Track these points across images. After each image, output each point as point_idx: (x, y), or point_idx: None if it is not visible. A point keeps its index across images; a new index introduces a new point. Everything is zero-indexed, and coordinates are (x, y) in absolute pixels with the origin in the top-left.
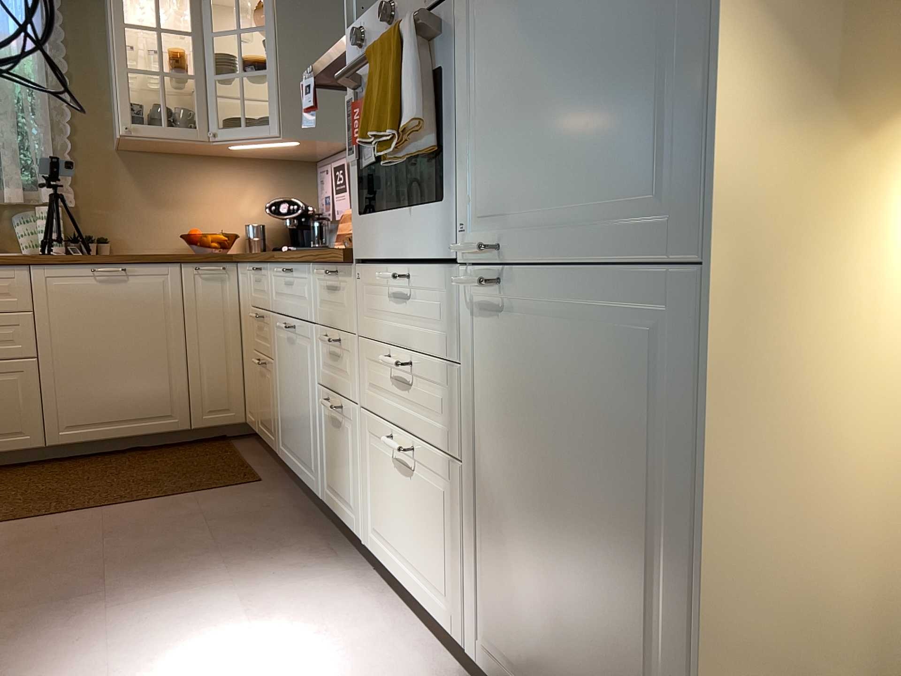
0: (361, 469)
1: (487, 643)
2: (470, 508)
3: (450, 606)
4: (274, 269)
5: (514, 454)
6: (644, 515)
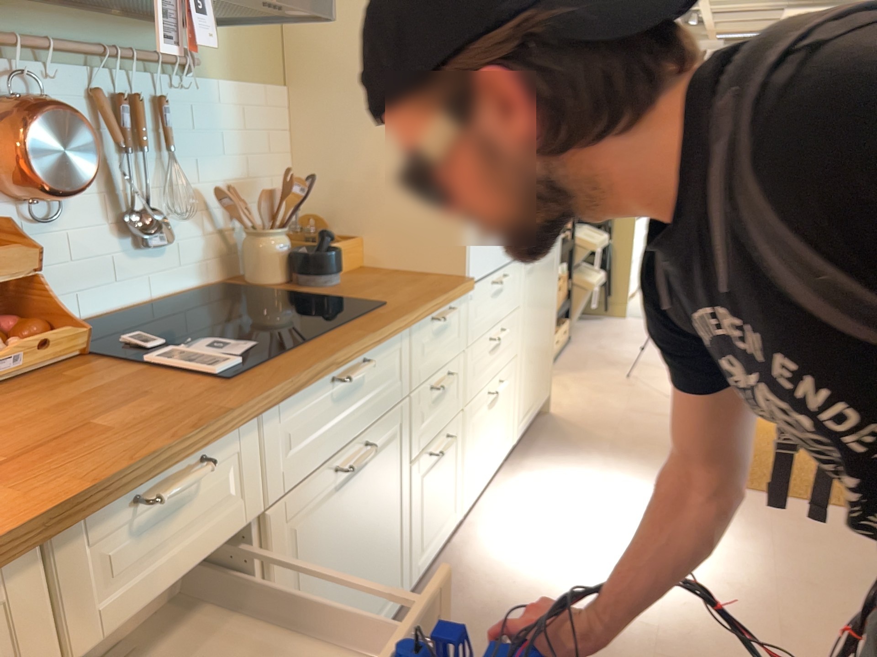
0: (461, 458)
1: (519, 420)
2: (517, 370)
3: (507, 435)
4: (289, 405)
5: (531, 324)
6: (549, 307)
